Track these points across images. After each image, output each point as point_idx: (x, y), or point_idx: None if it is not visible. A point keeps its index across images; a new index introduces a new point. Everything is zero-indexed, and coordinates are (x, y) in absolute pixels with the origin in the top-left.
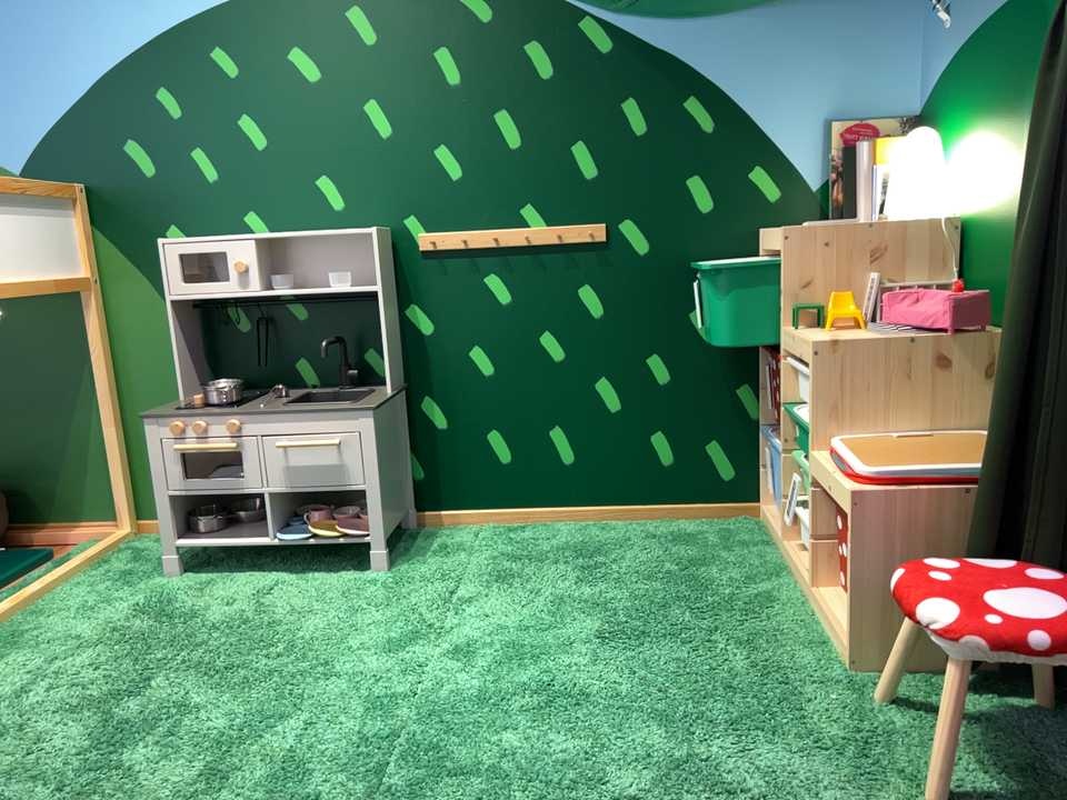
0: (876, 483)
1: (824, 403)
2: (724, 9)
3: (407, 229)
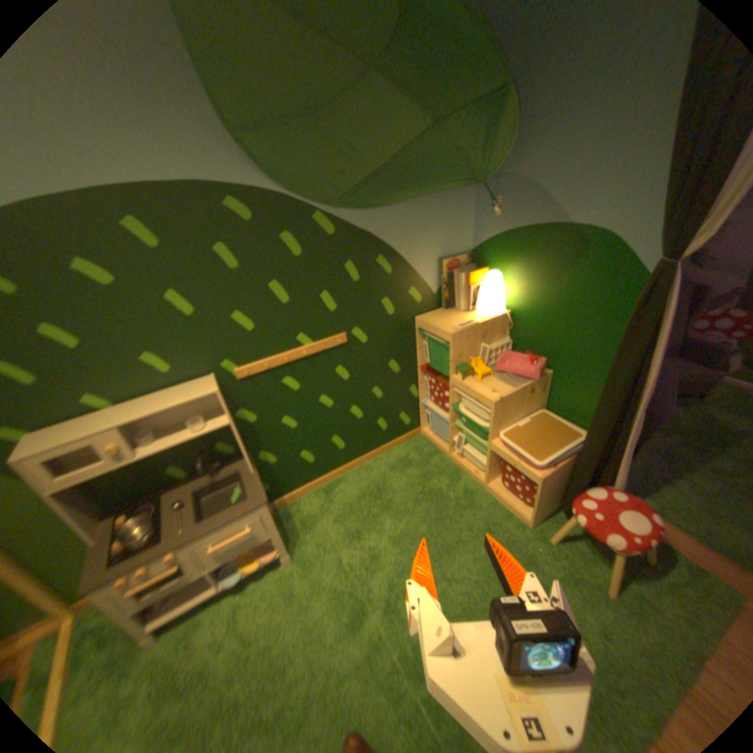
0: (545, 469)
1: (496, 423)
2: (394, 202)
3: (225, 369)
